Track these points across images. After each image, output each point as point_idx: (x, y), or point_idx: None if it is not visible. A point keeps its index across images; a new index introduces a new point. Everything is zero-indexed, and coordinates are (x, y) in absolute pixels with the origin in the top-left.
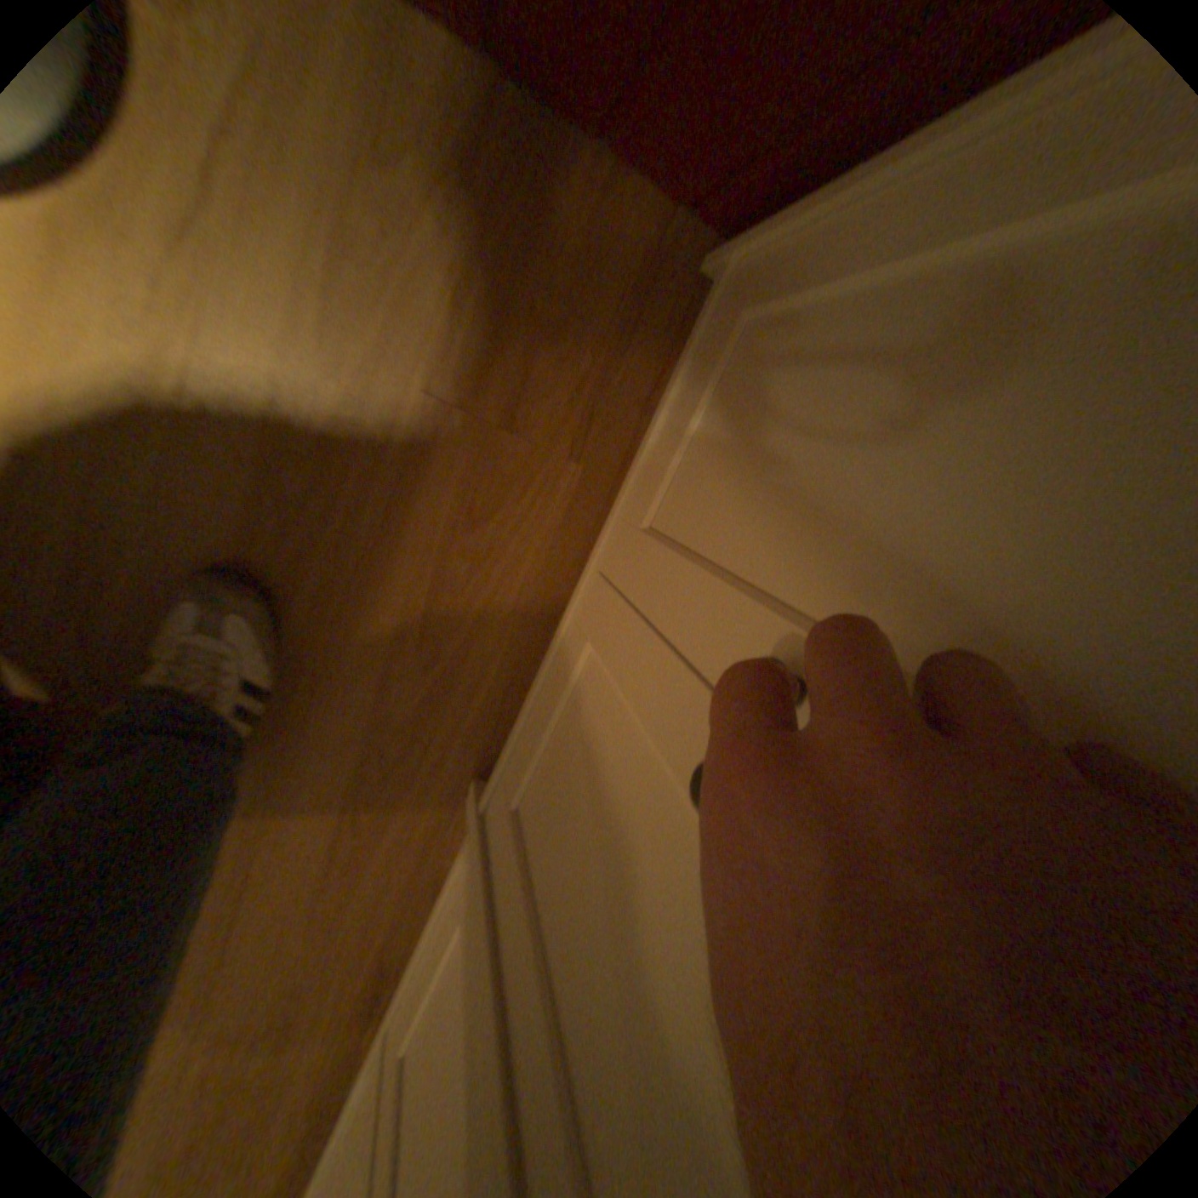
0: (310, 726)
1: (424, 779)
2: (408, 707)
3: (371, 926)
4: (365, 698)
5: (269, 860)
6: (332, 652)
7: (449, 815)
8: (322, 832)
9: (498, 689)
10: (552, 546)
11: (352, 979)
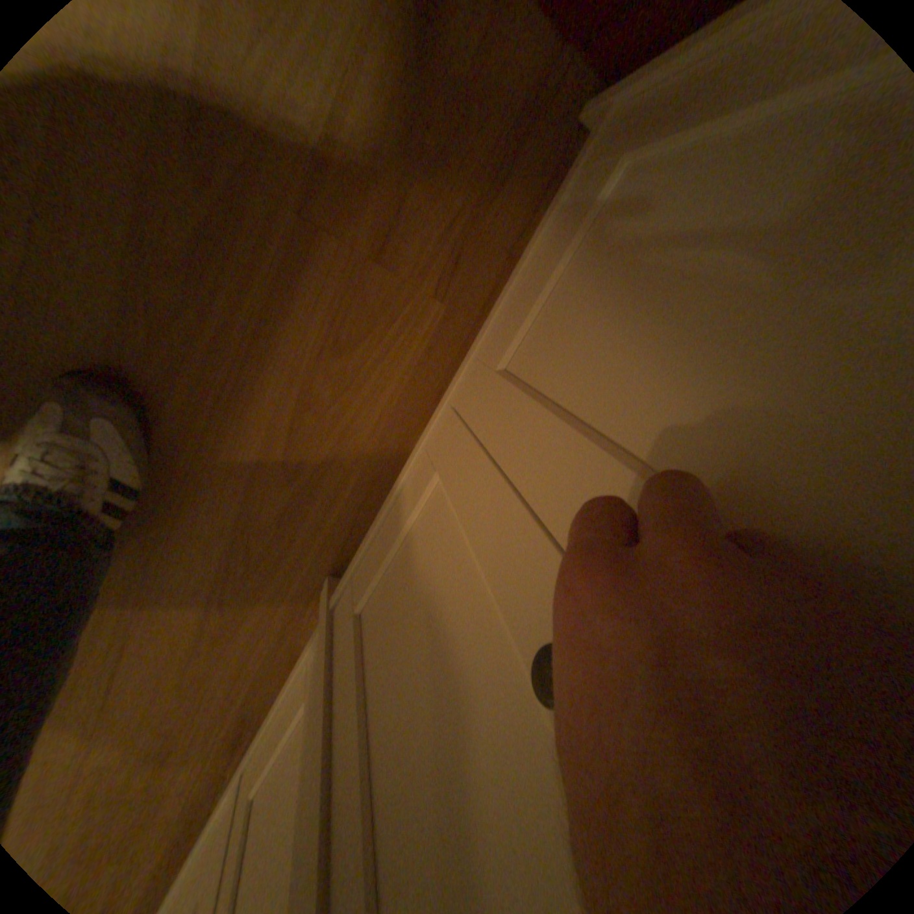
0: (180, 522)
1: (284, 574)
2: (271, 512)
3: (234, 687)
4: (232, 502)
5: (143, 631)
6: (201, 458)
7: (305, 604)
8: (191, 612)
9: (354, 502)
10: (412, 379)
11: (217, 726)
